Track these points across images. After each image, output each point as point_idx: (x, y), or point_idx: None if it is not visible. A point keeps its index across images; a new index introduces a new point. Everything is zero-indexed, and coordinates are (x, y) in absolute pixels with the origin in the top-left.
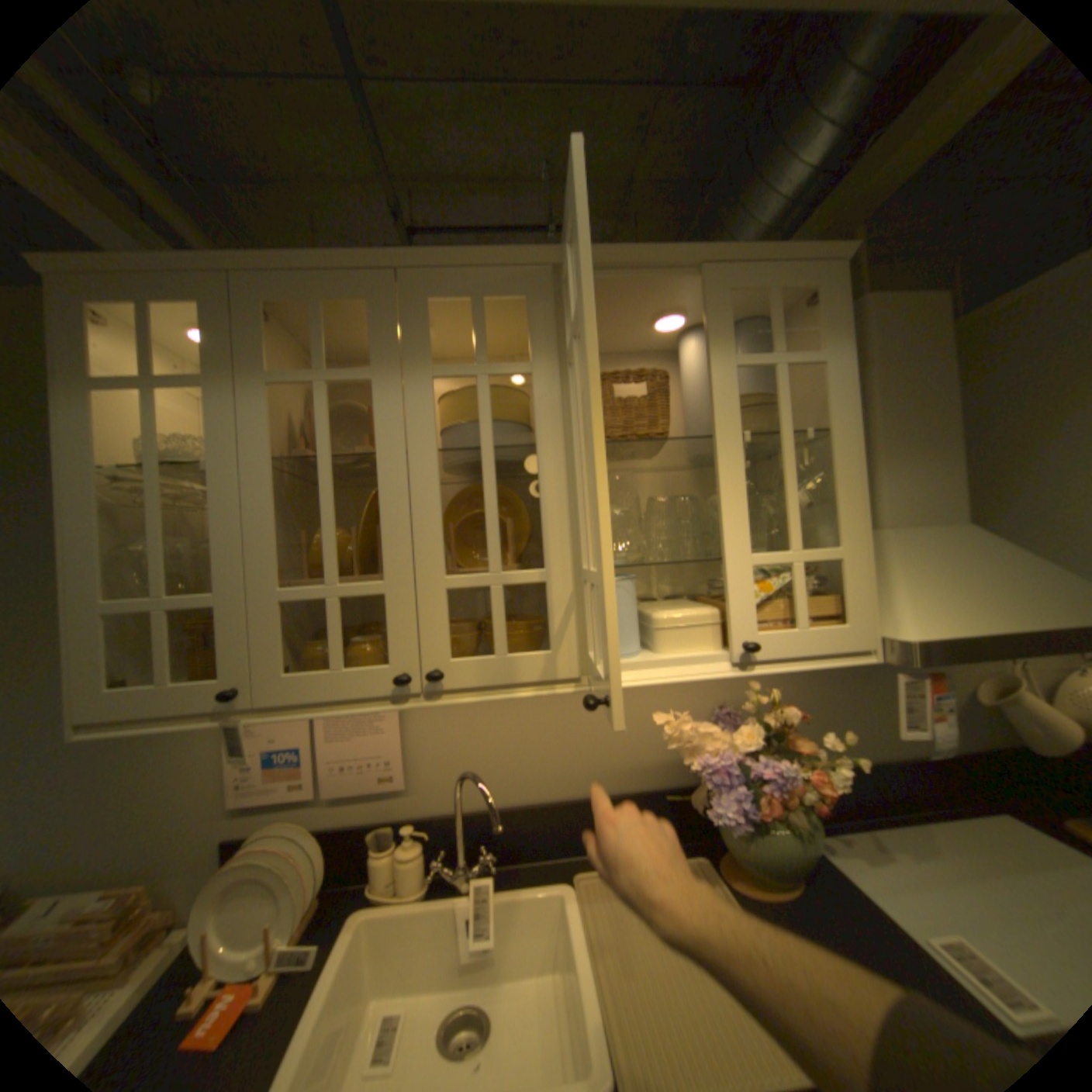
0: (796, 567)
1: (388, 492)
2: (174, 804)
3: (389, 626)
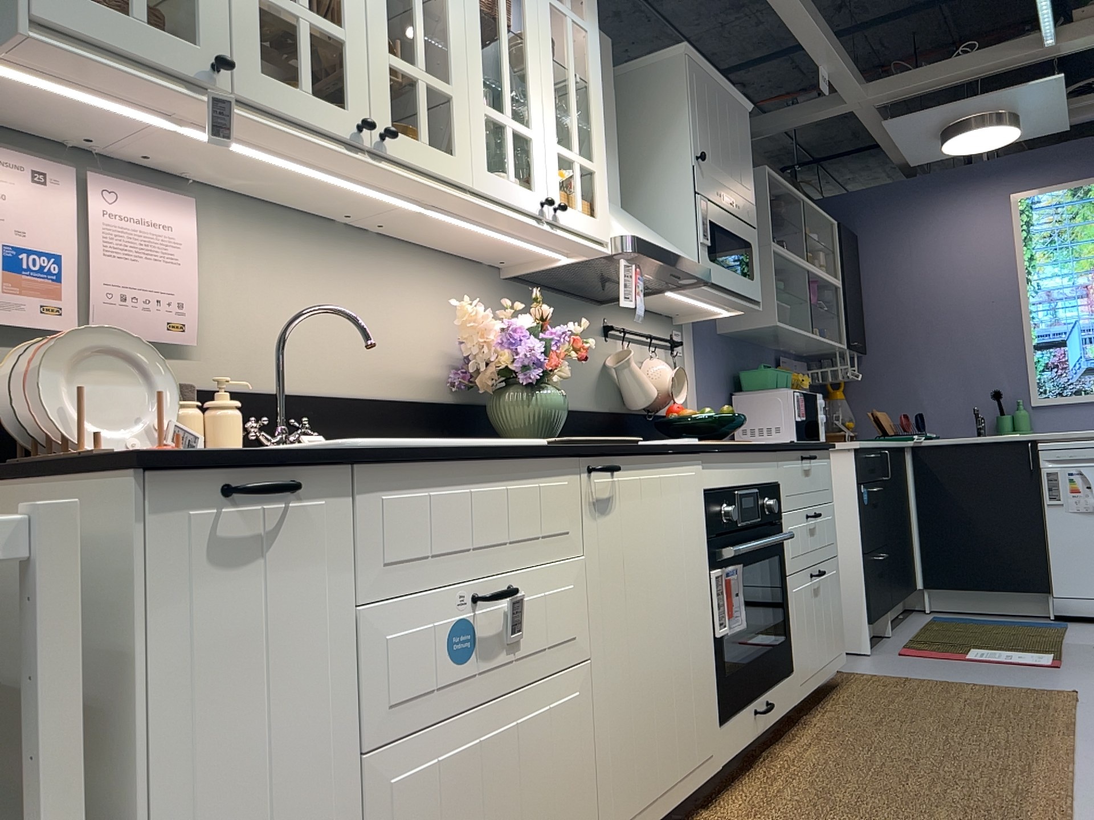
0: (577, 164)
1: None
2: None
3: (345, 73)
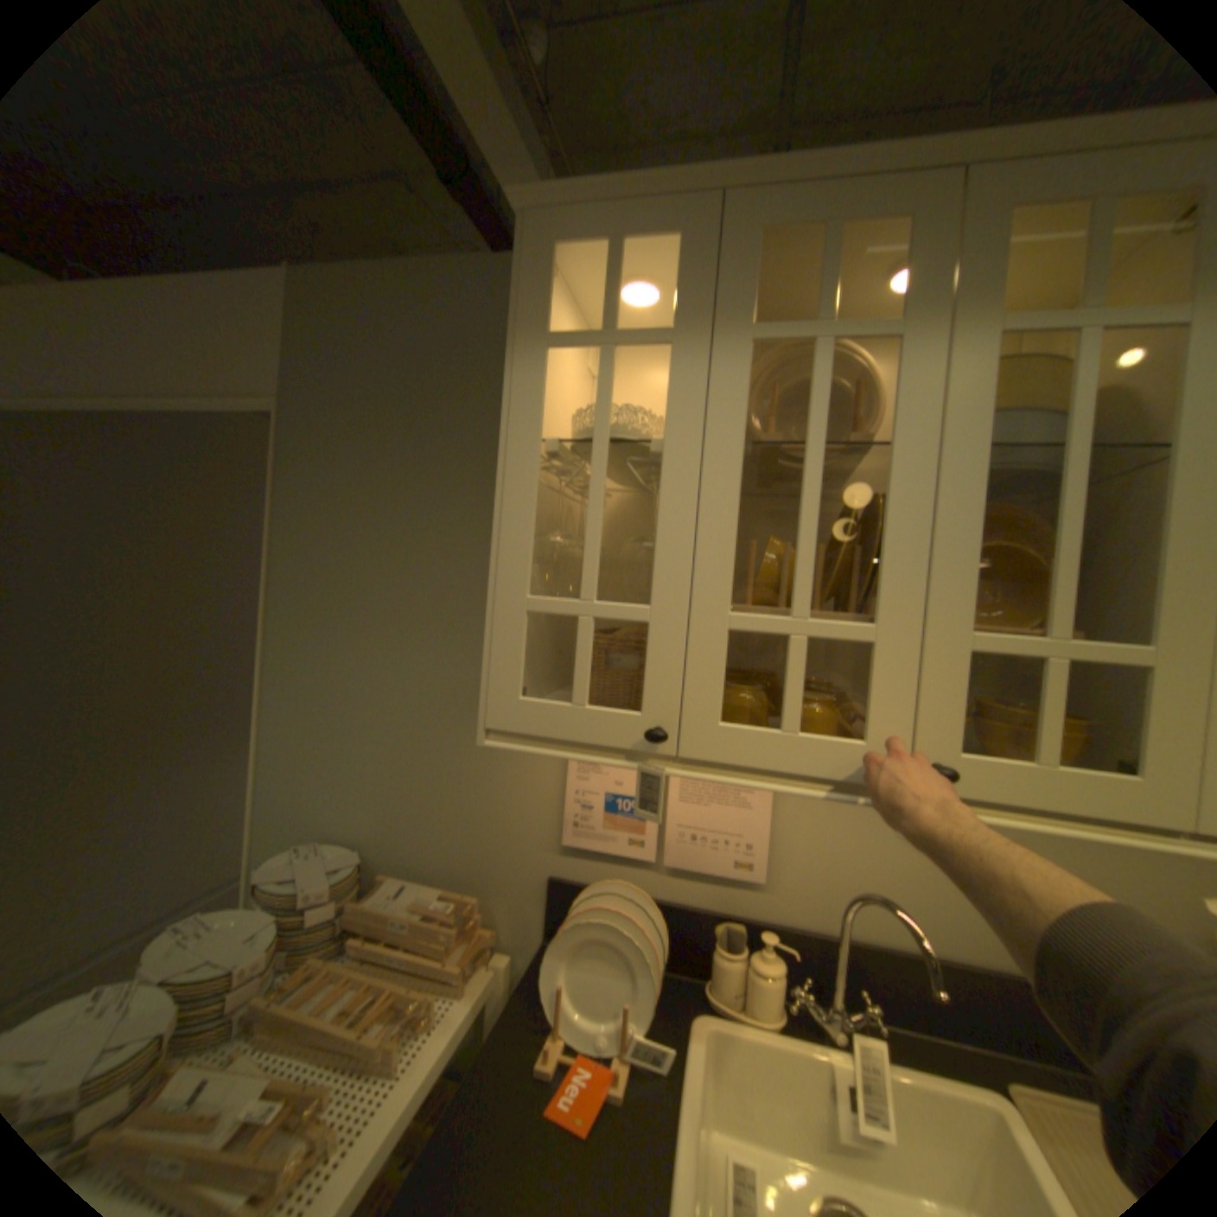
0: None
1: (904, 499)
2: (509, 823)
3: (873, 688)
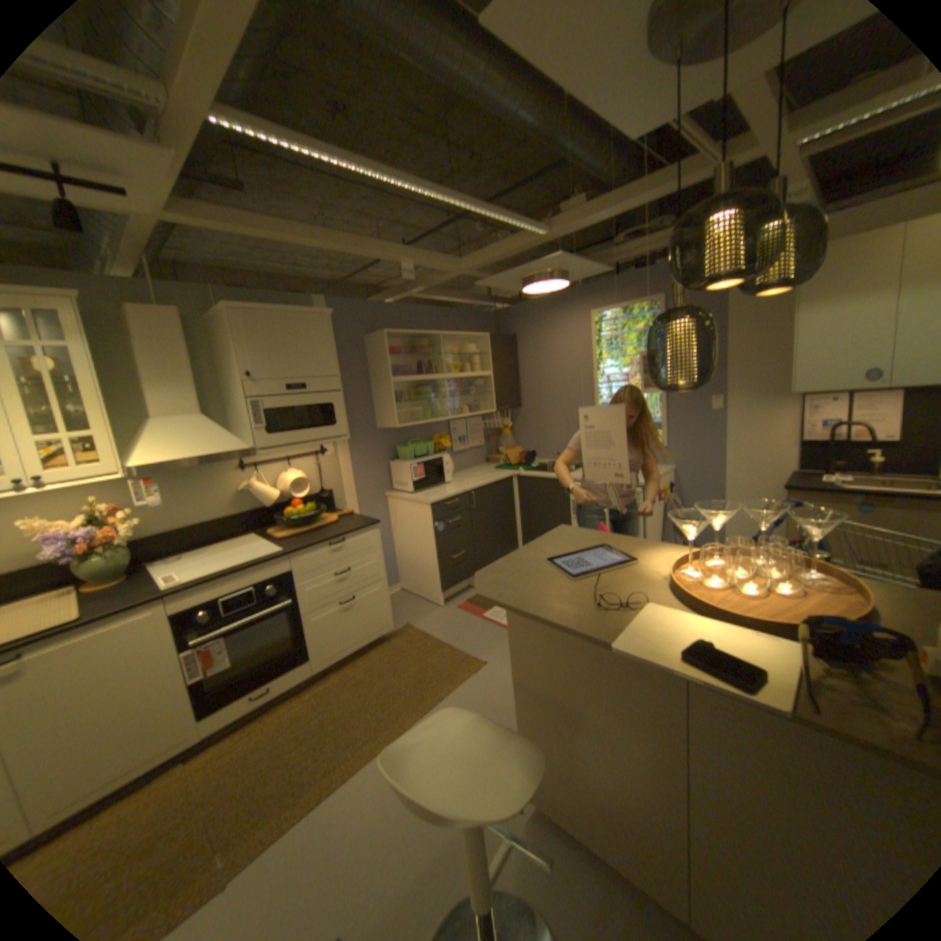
0: (65, 440)
1: None
2: None
3: None
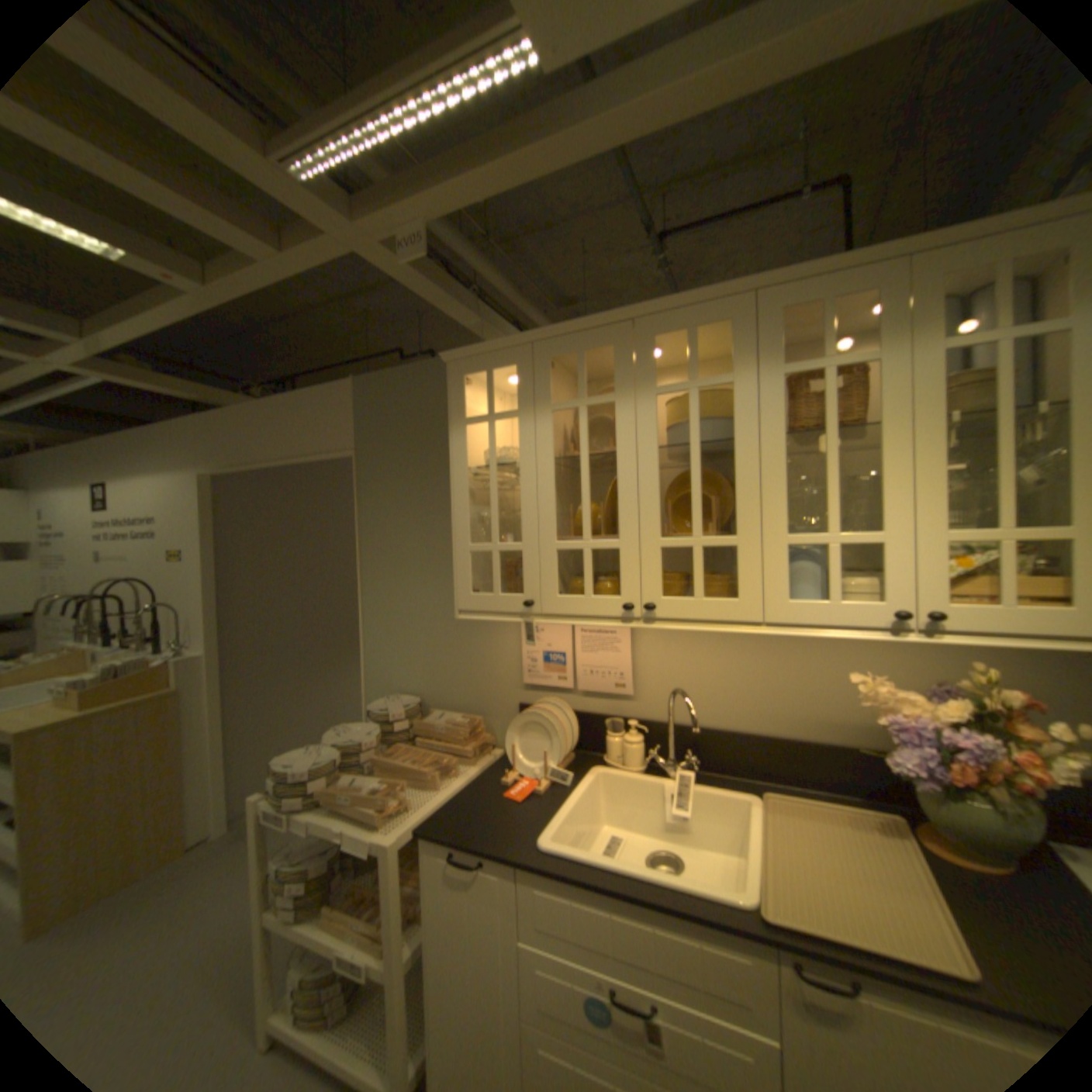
0: (1005, 545)
1: (623, 479)
2: (495, 674)
3: (621, 570)
